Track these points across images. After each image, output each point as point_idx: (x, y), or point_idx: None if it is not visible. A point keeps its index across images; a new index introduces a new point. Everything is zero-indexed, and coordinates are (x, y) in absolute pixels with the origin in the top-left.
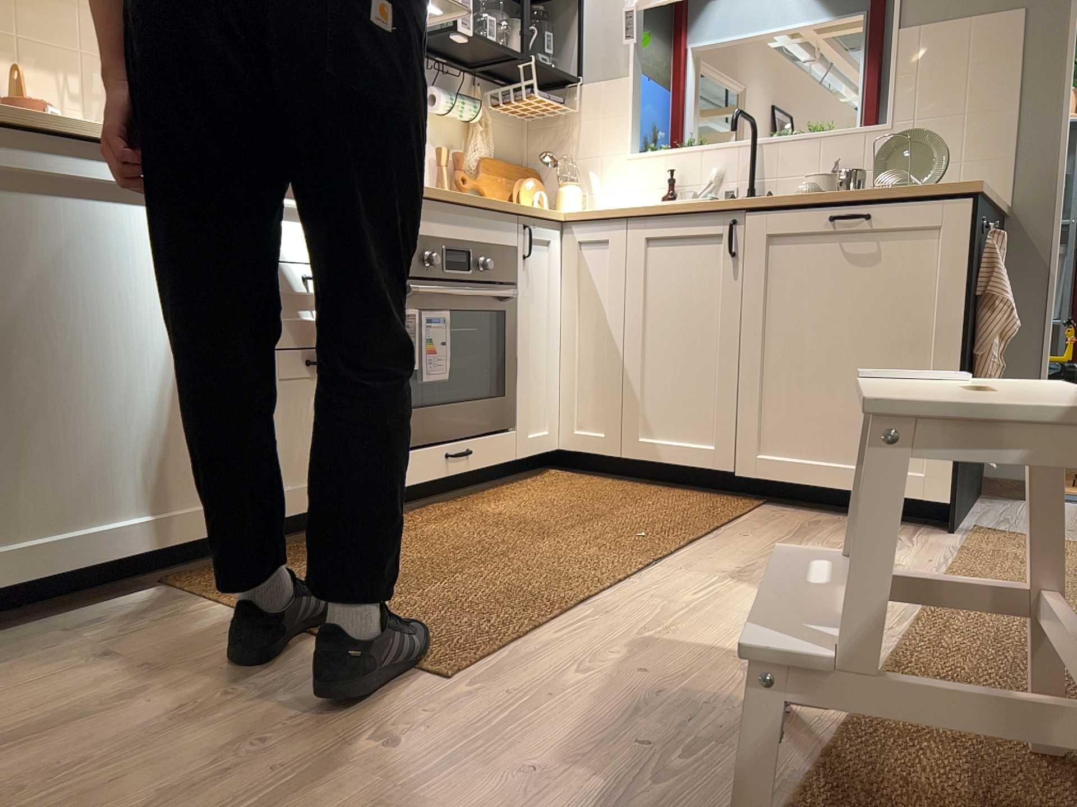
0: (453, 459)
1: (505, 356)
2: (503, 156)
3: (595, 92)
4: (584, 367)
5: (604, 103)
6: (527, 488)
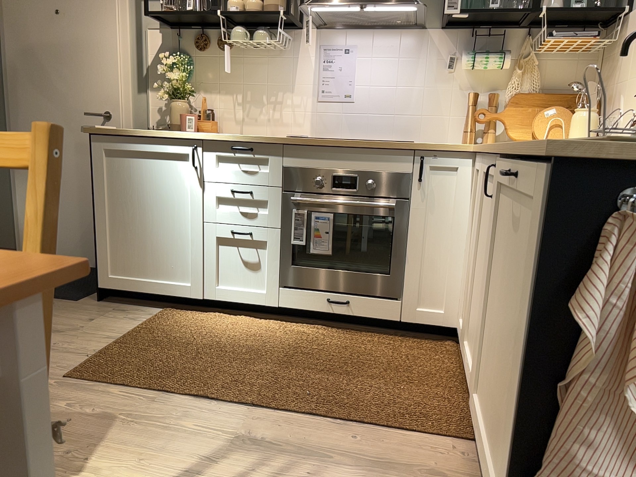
0: (333, 304)
1: (395, 250)
2: (558, 89)
3: (631, 21)
4: (467, 272)
5: (633, 31)
6: (397, 343)
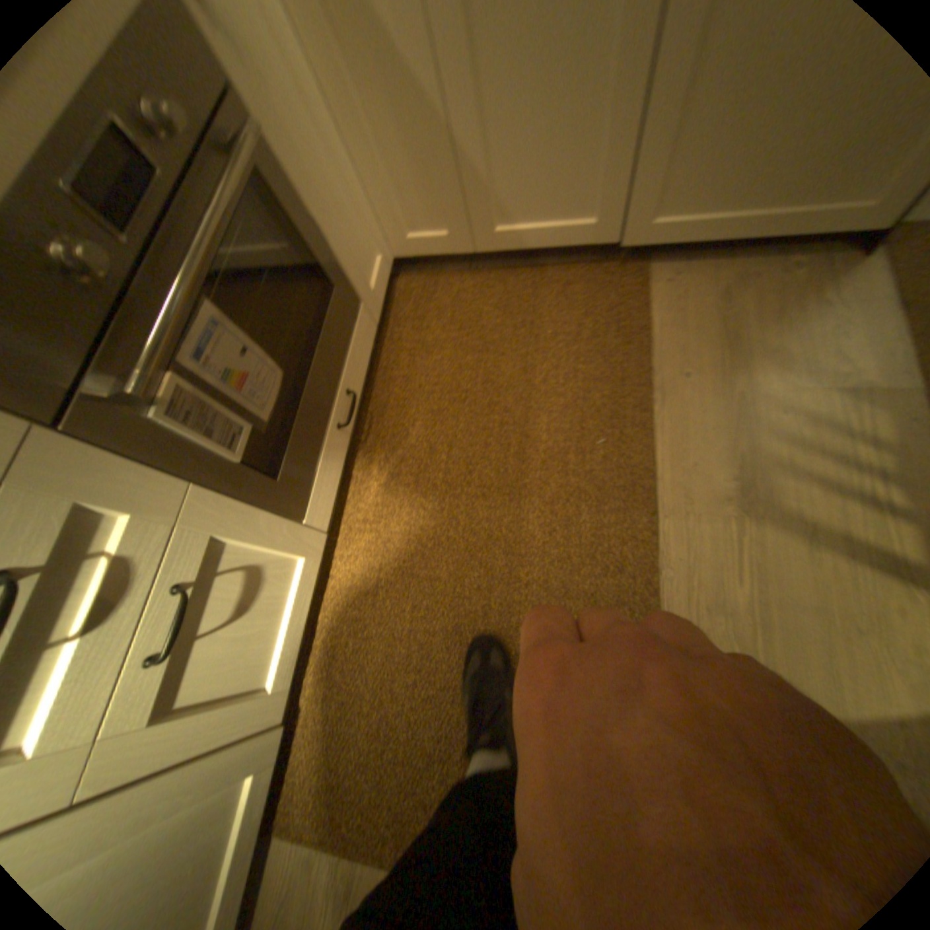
0: (347, 422)
1: (303, 239)
2: None
3: None
4: (387, 153)
5: None
6: (403, 348)
